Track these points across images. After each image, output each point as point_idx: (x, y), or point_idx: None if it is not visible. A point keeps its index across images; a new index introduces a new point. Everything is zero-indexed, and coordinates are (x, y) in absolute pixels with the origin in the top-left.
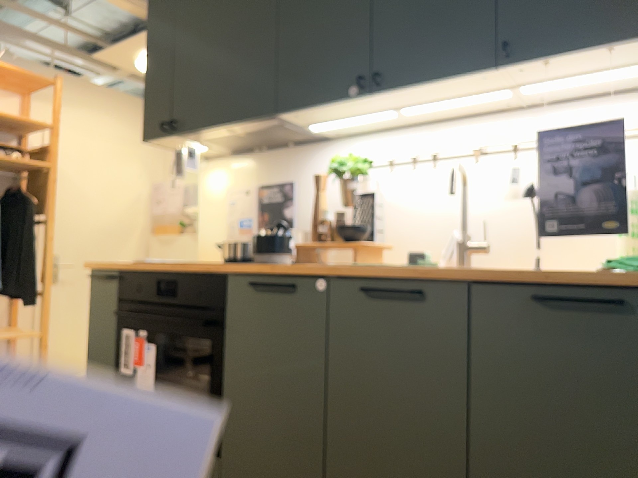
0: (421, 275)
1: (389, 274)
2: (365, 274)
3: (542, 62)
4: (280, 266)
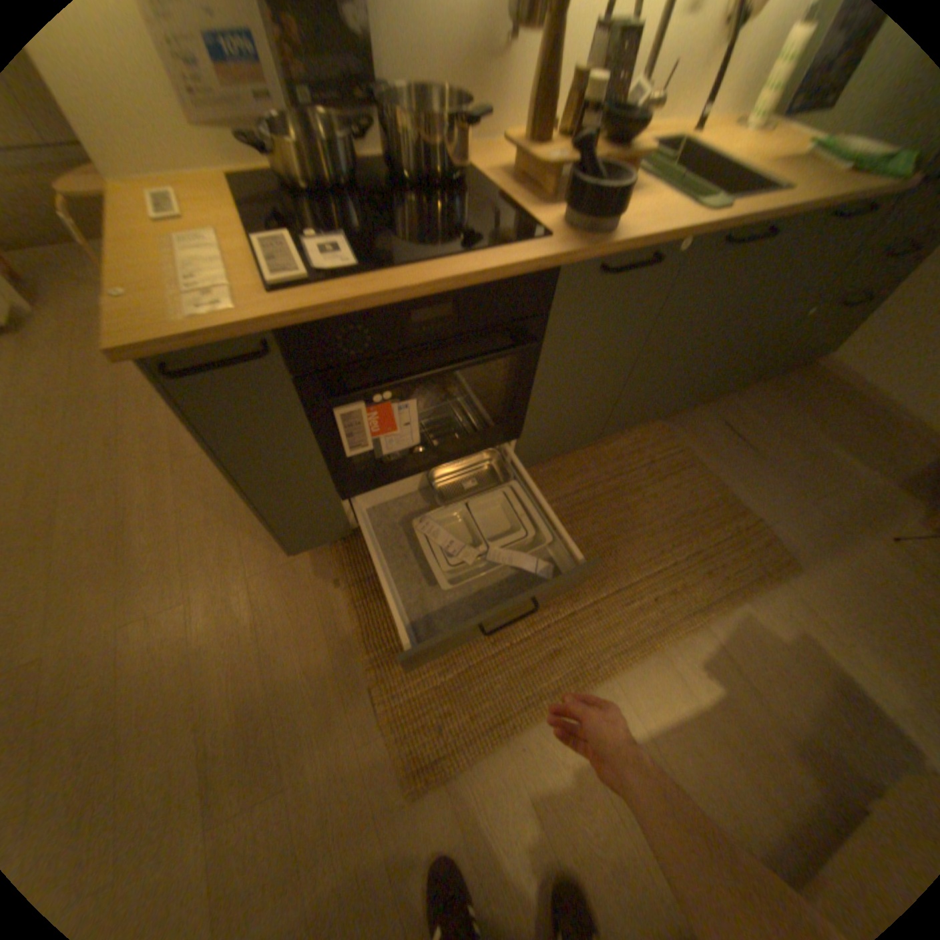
0: (783, 213)
1: (750, 215)
2: (741, 222)
3: None
4: (619, 225)
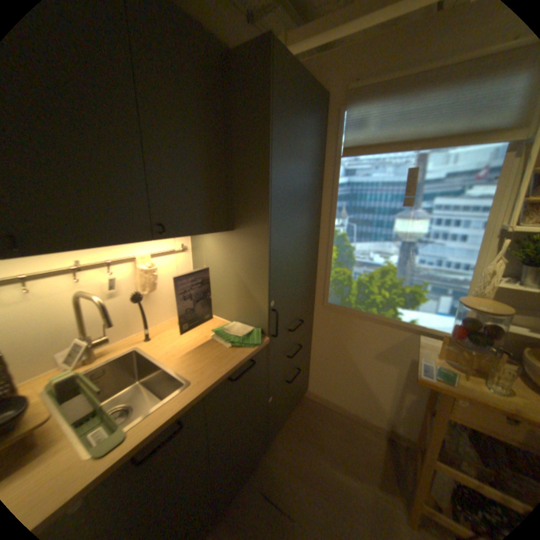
0: (177, 415)
1: (147, 434)
2: (132, 452)
3: (173, 236)
4: None
